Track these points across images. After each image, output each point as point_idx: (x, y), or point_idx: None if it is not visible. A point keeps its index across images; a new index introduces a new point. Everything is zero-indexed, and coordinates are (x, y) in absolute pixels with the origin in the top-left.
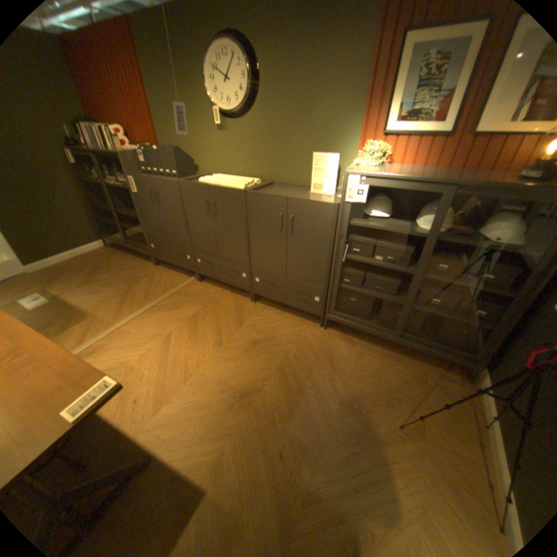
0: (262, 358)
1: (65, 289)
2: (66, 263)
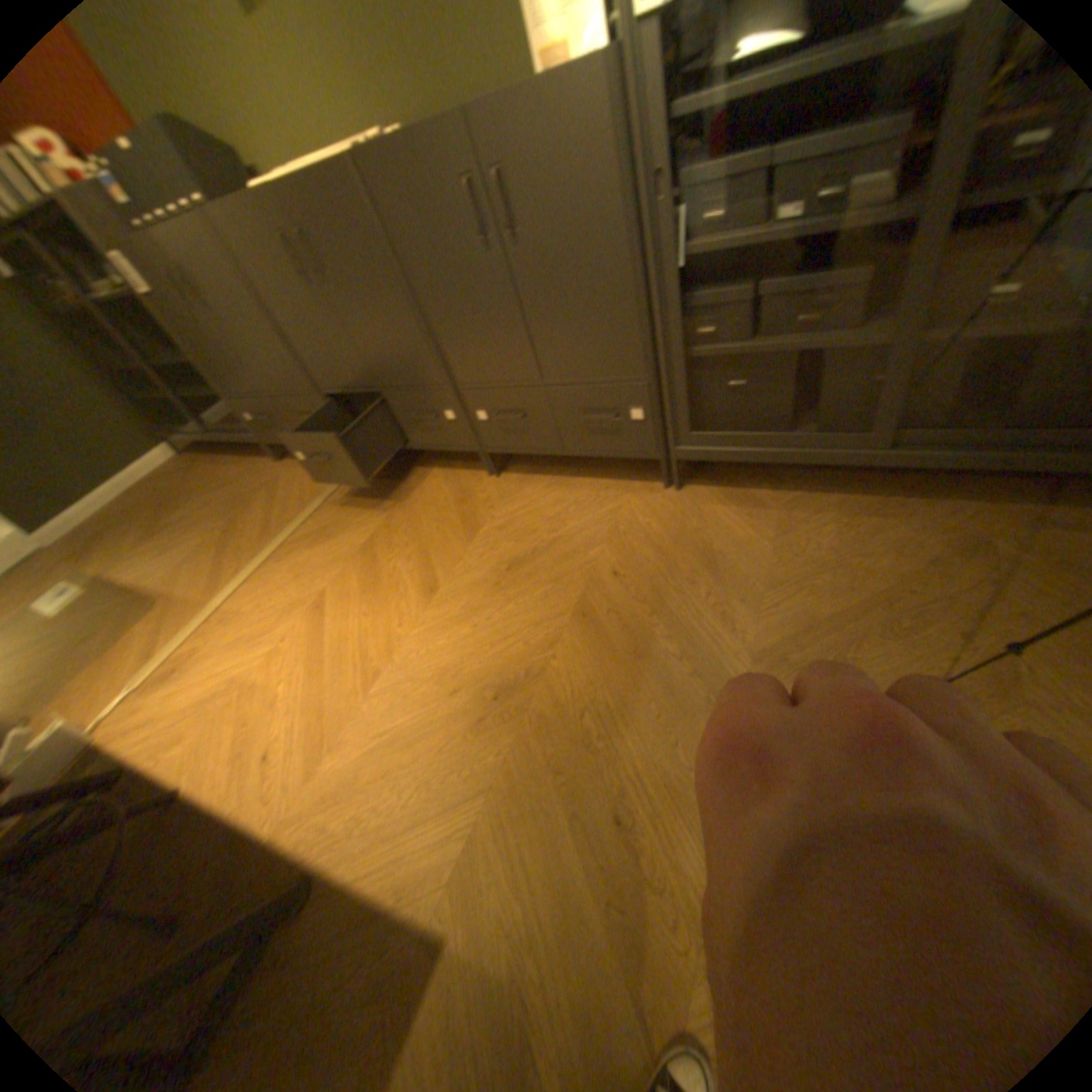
0: (537, 596)
1: (110, 562)
2: (108, 511)
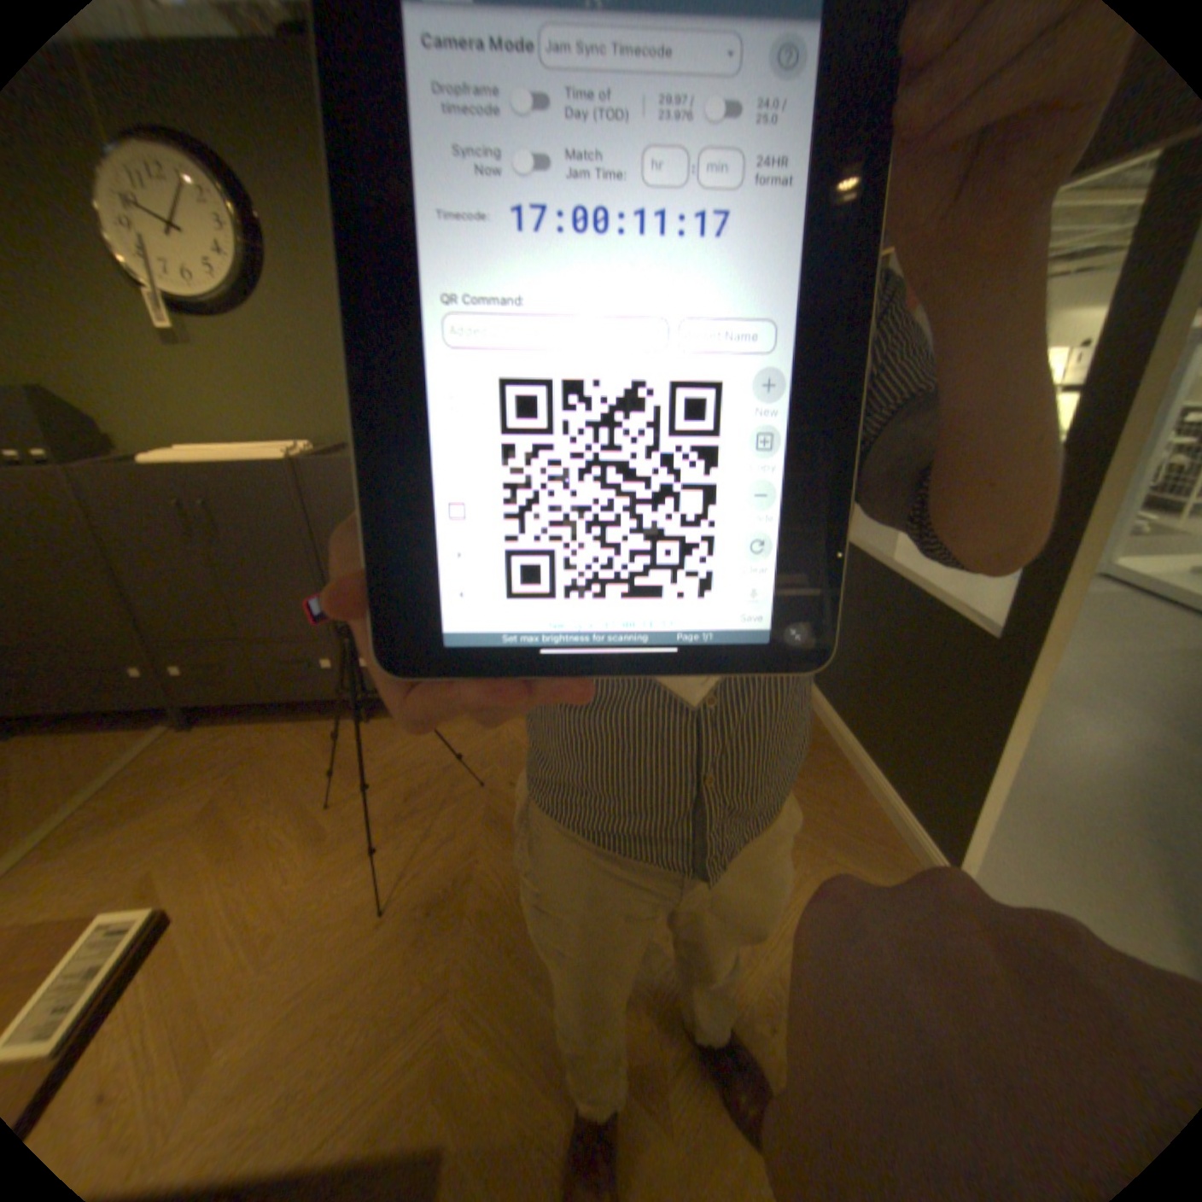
0: (444, 814)
1: None
2: None
